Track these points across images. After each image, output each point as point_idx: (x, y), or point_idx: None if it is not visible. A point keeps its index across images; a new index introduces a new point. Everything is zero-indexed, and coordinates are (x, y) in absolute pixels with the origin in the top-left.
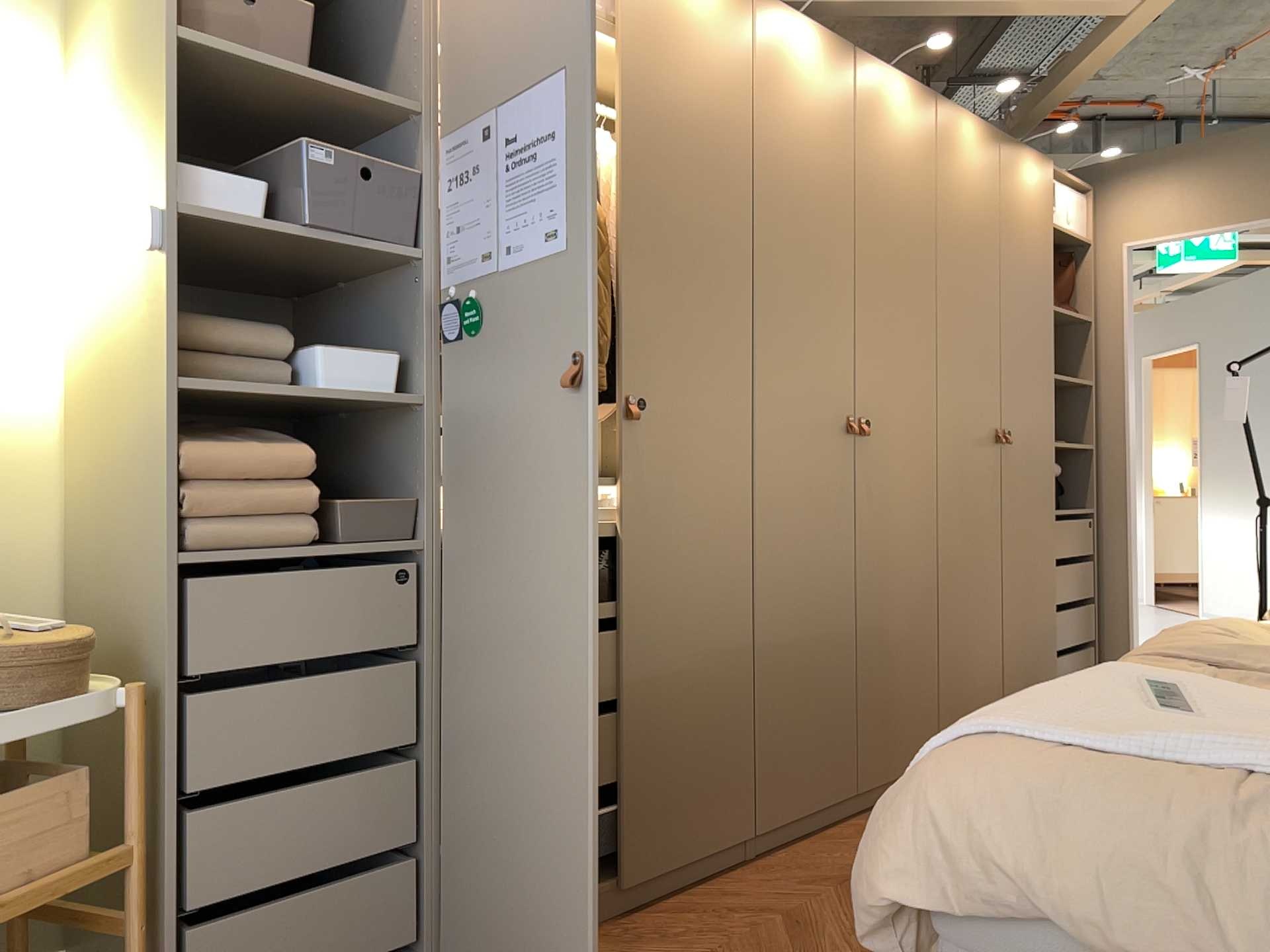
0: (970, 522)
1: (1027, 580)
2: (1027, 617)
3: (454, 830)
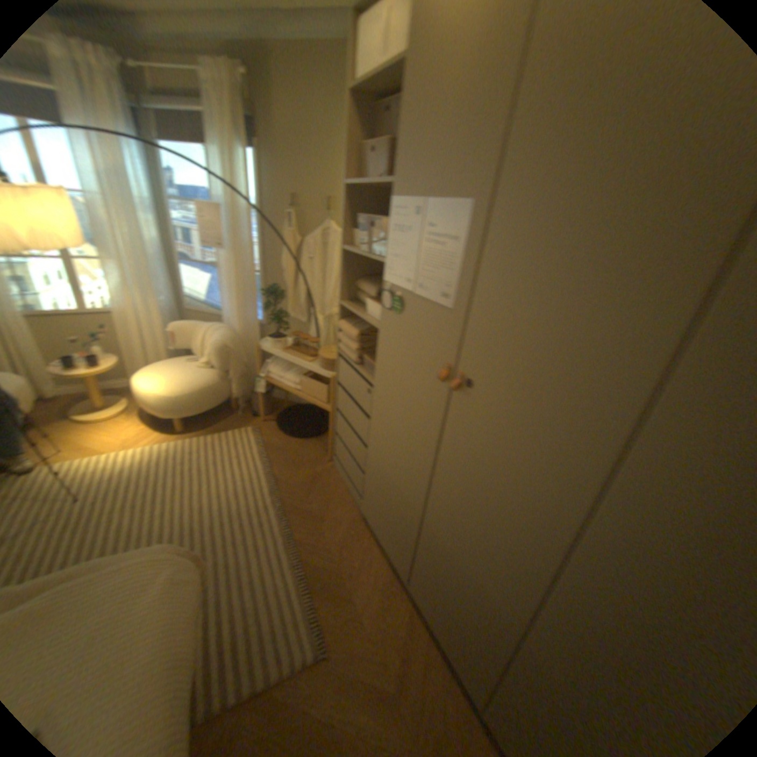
0: None
1: None
2: None
3: (368, 485)
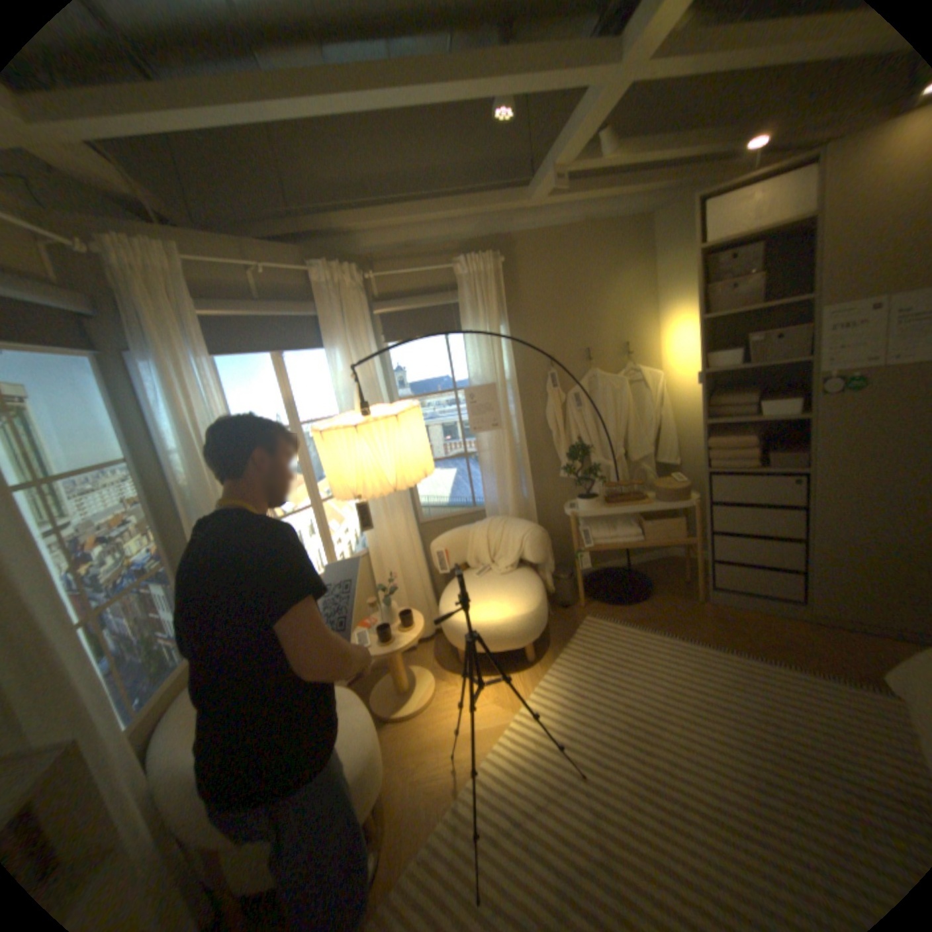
0: None
1: None
2: None
3: (830, 575)
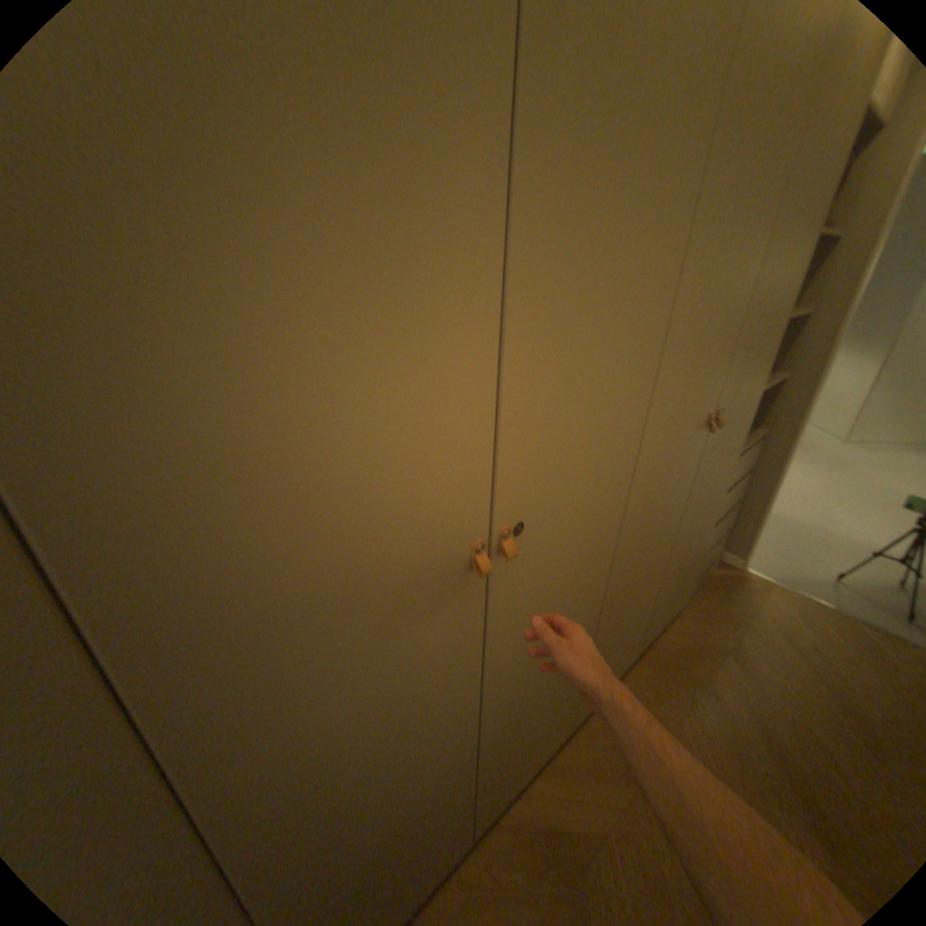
0: (664, 524)
1: (704, 528)
2: (695, 555)
3: None
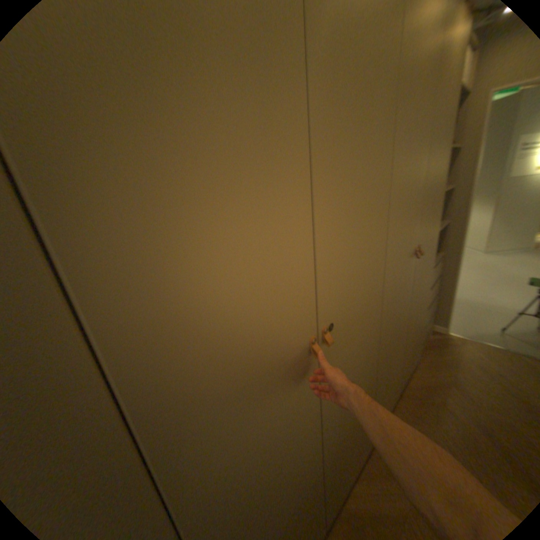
0: (402, 313)
1: (422, 312)
2: (420, 329)
3: None
